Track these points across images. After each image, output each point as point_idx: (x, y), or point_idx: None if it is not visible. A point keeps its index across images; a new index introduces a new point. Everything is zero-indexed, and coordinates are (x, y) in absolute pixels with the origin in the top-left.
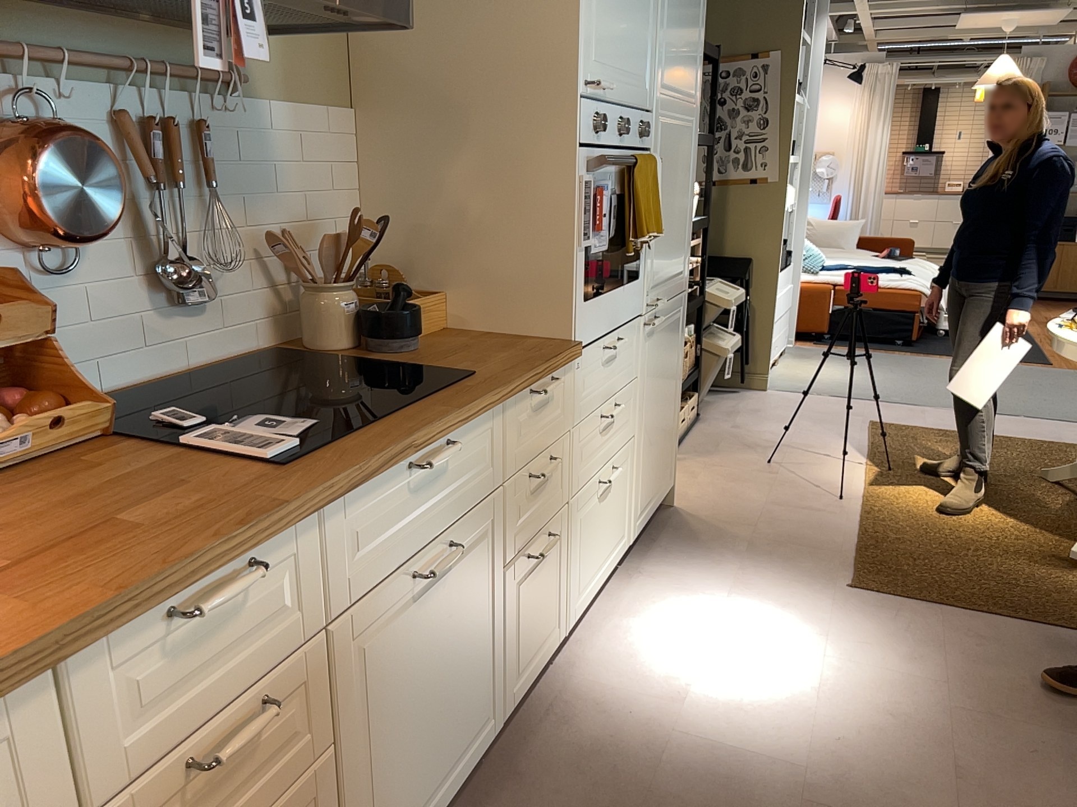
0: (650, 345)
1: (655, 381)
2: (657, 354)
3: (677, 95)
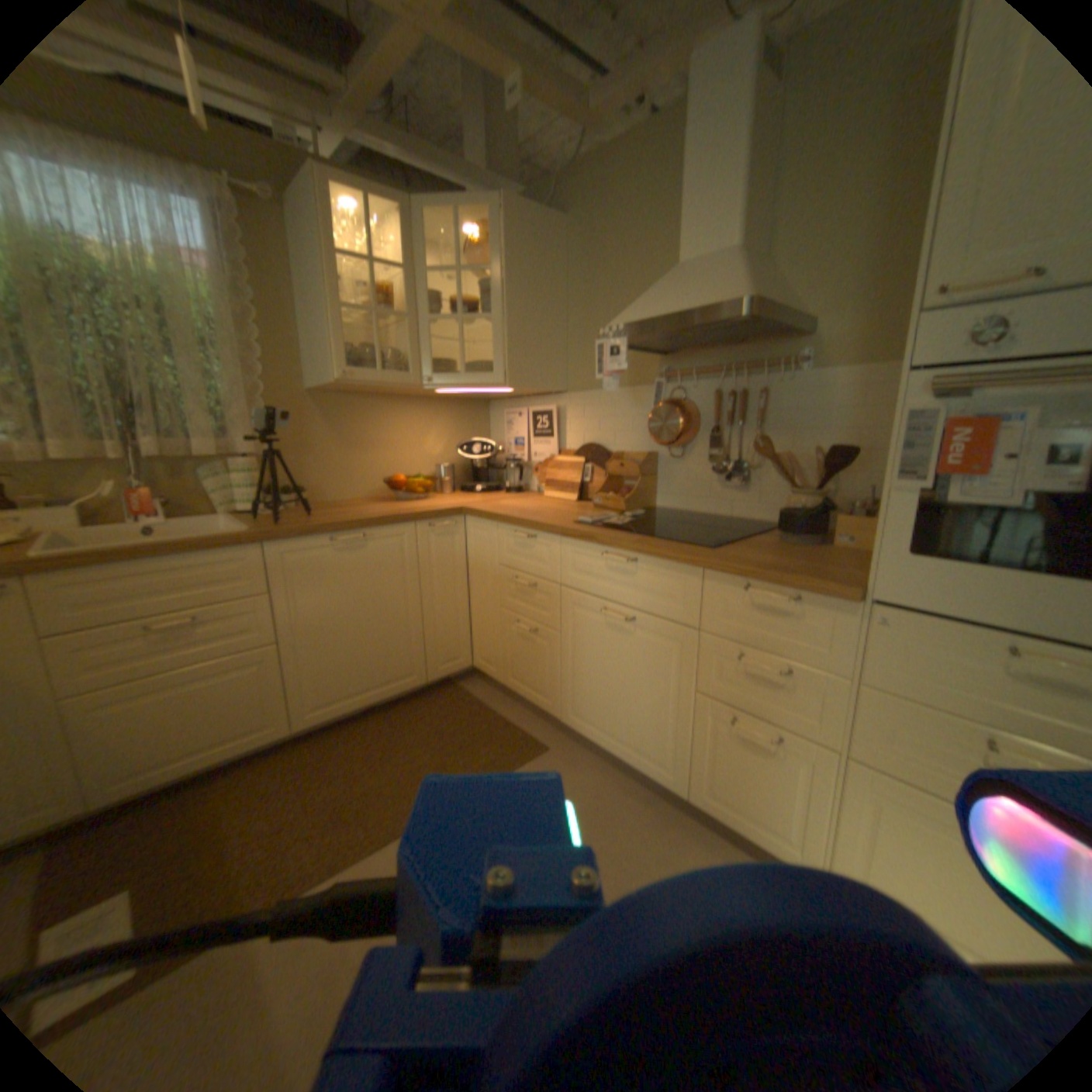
0: None
1: None
2: None
3: None
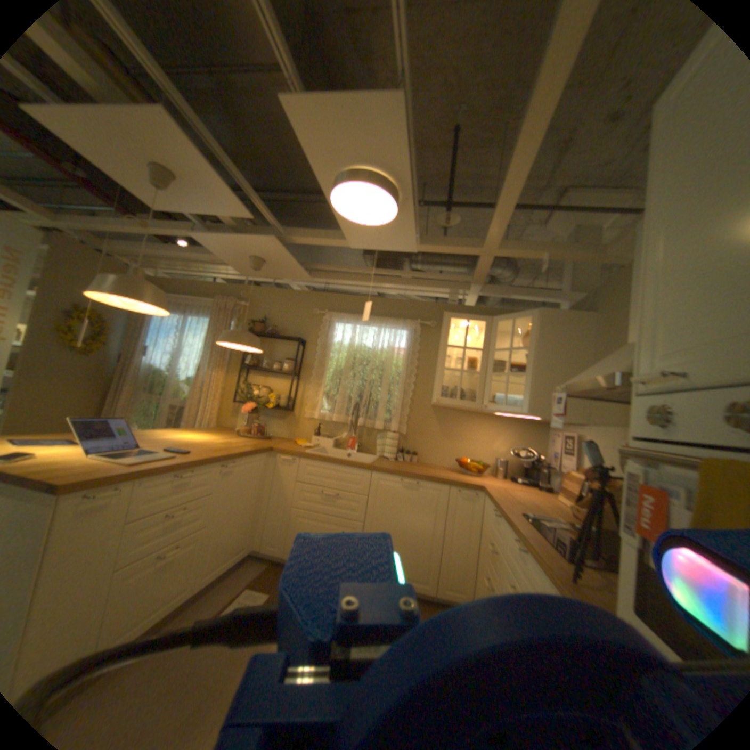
0: None
1: None
2: None
3: None
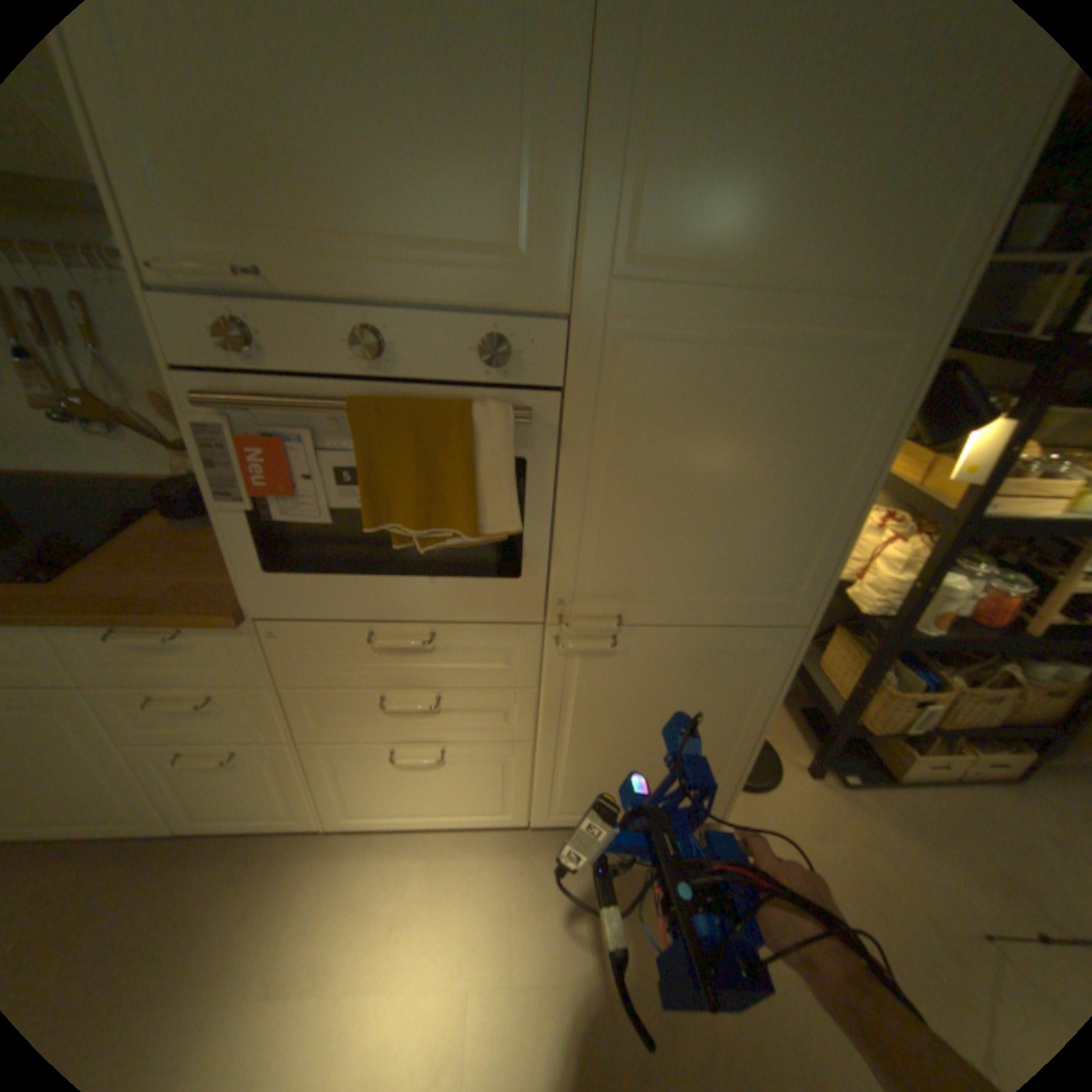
0: (592, 665)
1: (624, 709)
2: (630, 681)
3: (759, 266)
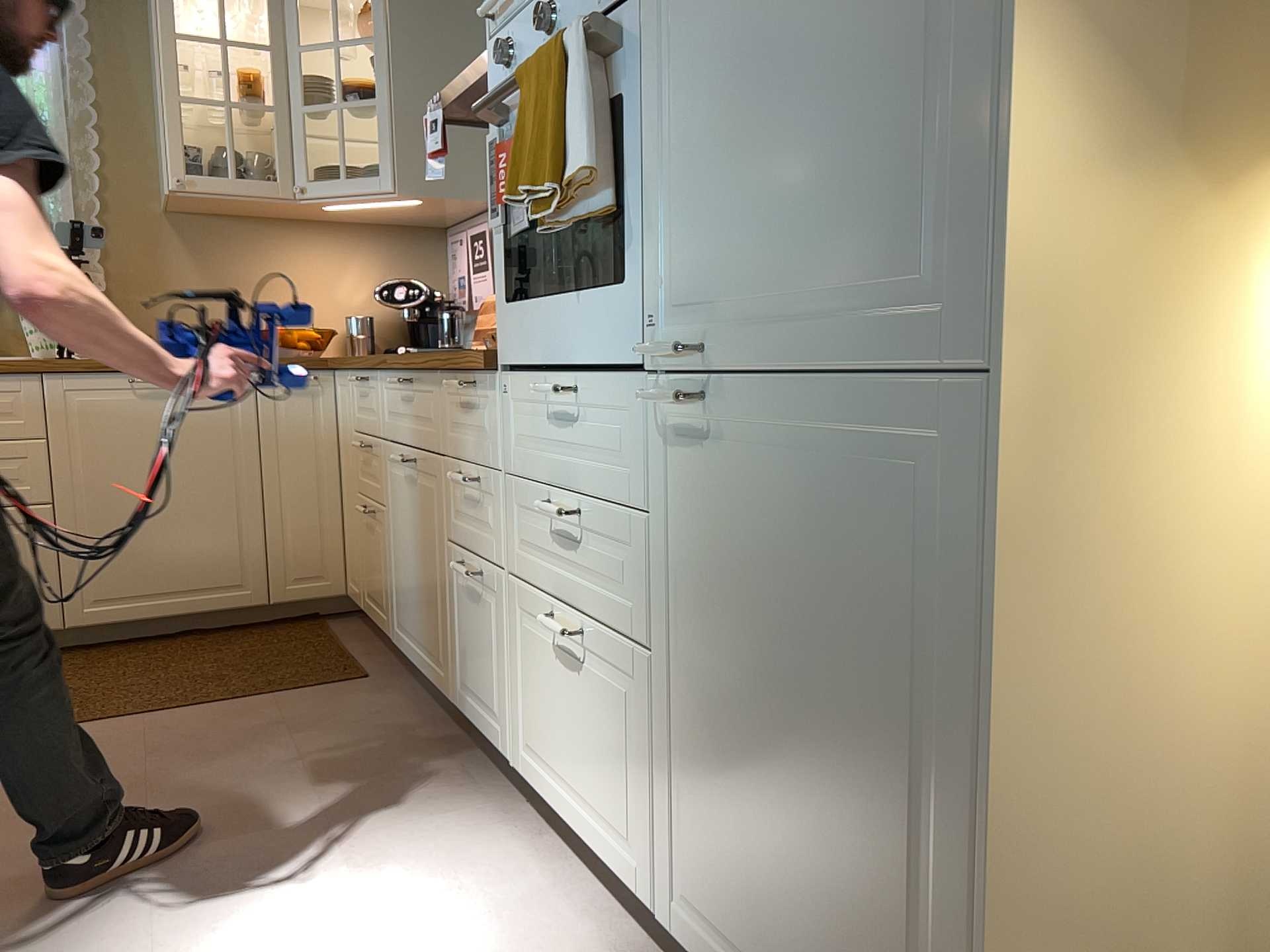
0: (701, 472)
1: (745, 608)
2: (745, 523)
3: None
